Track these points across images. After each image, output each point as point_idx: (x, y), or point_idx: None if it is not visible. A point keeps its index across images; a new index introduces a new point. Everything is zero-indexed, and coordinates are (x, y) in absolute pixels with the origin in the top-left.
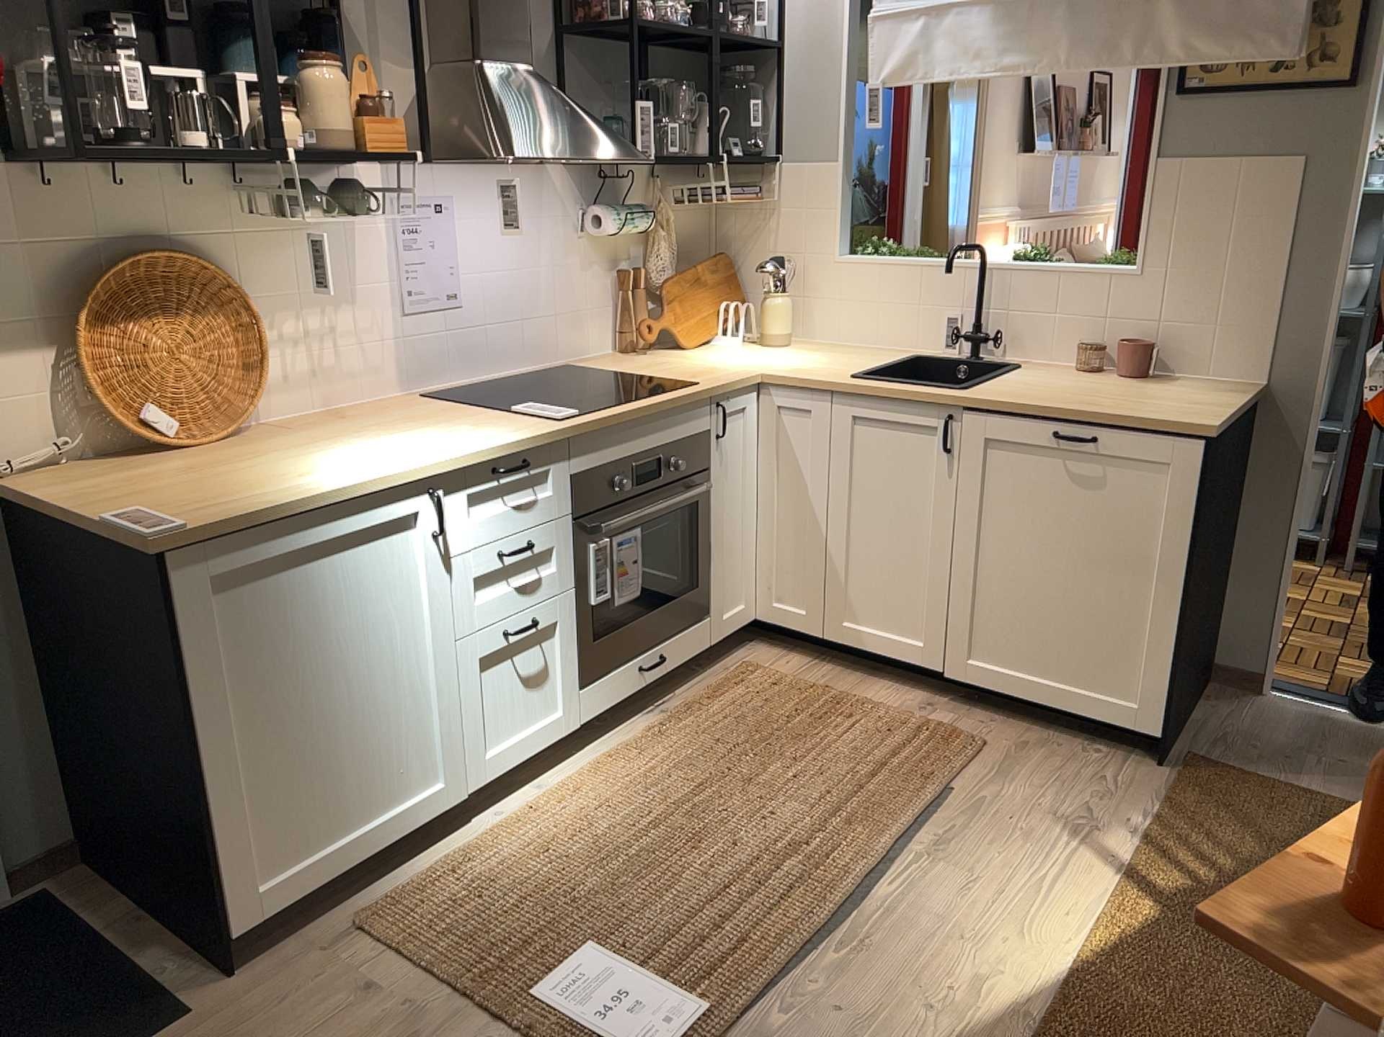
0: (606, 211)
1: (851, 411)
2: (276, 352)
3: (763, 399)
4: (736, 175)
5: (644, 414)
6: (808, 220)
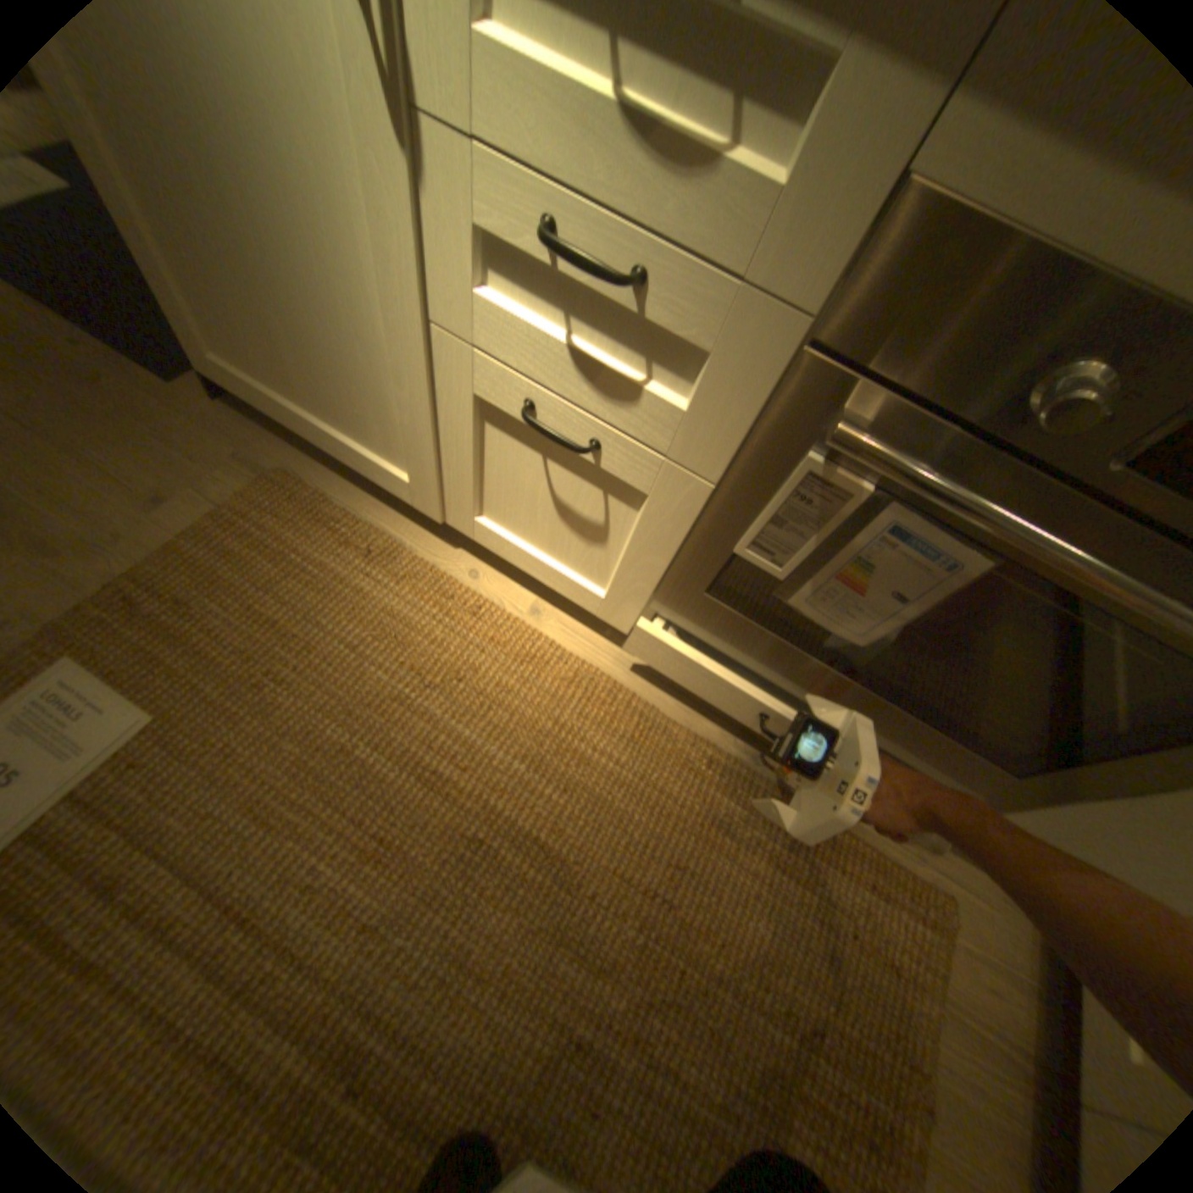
0: None
1: None
2: None
3: None
4: None
5: None
6: None
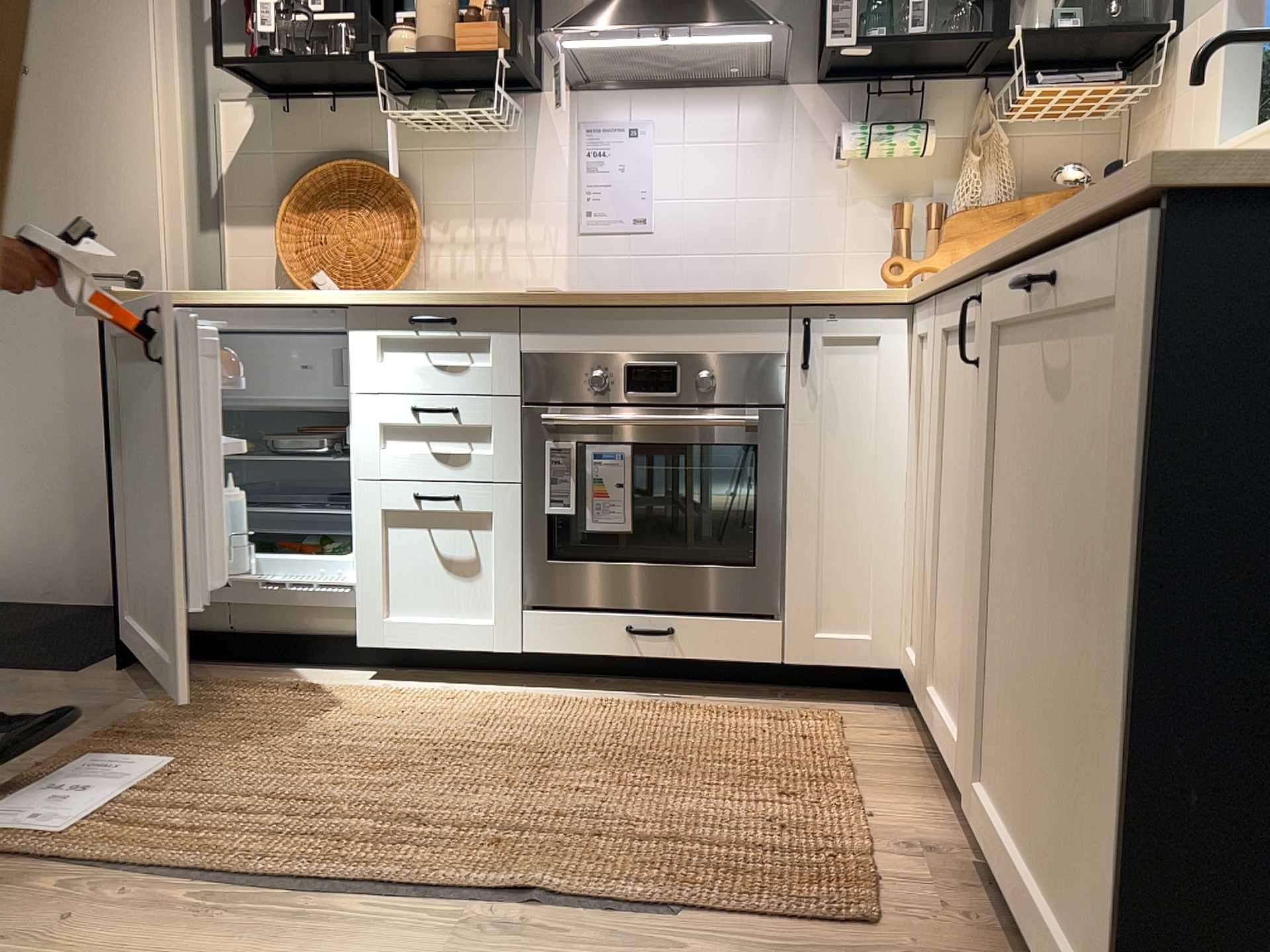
0: (850, 128)
1: (946, 326)
2: (444, 251)
3: (916, 332)
4: (1139, 80)
5: (645, 305)
6: (1192, 109)
